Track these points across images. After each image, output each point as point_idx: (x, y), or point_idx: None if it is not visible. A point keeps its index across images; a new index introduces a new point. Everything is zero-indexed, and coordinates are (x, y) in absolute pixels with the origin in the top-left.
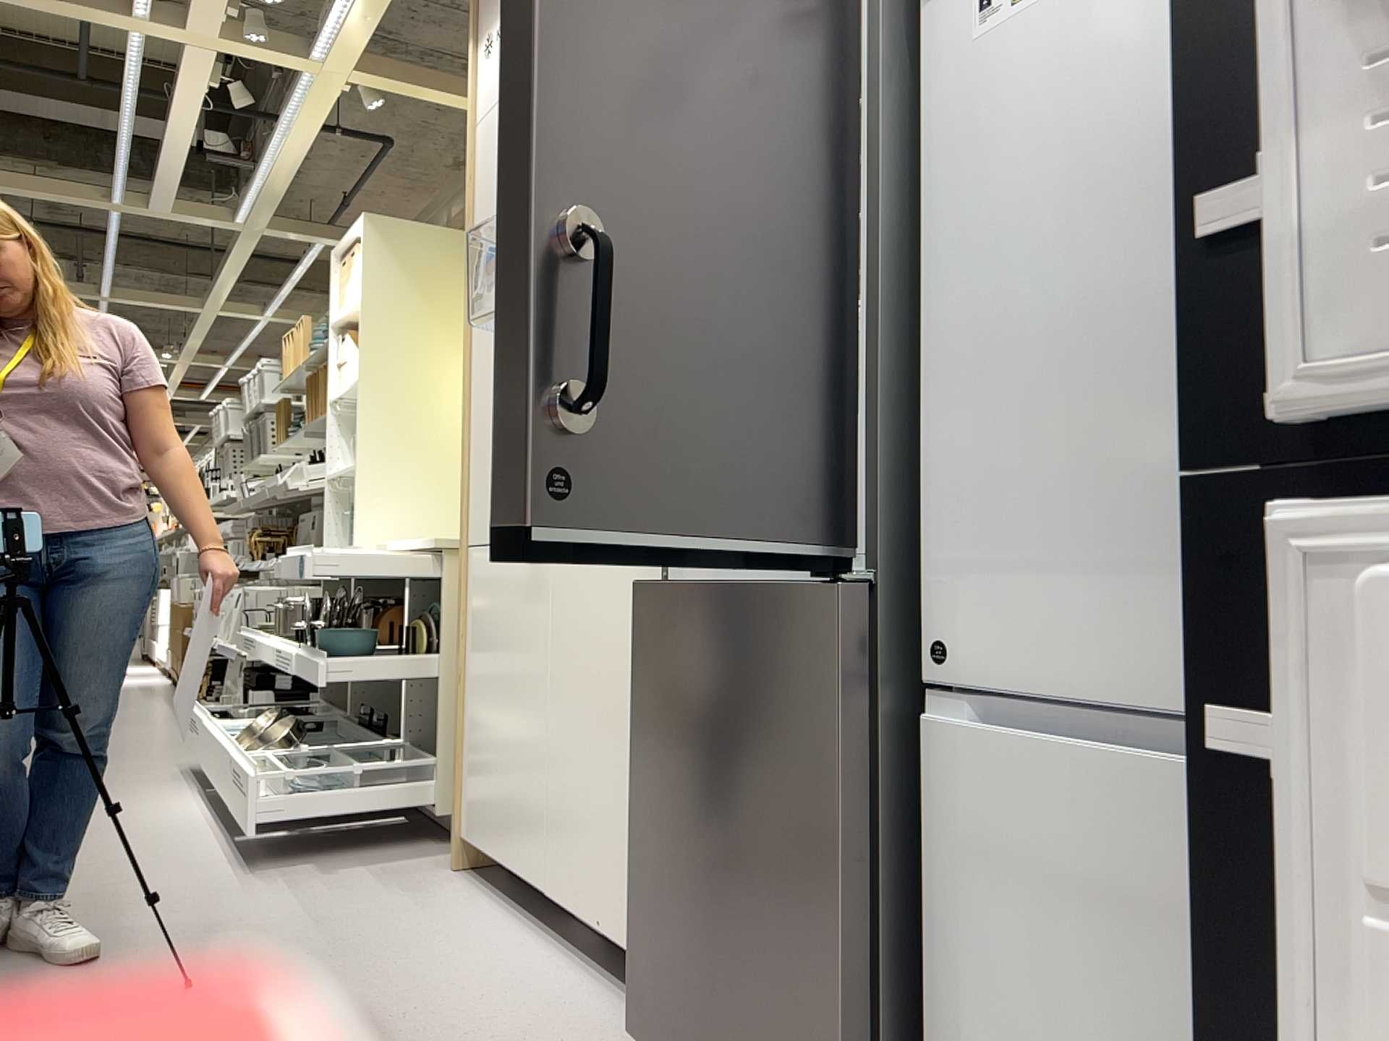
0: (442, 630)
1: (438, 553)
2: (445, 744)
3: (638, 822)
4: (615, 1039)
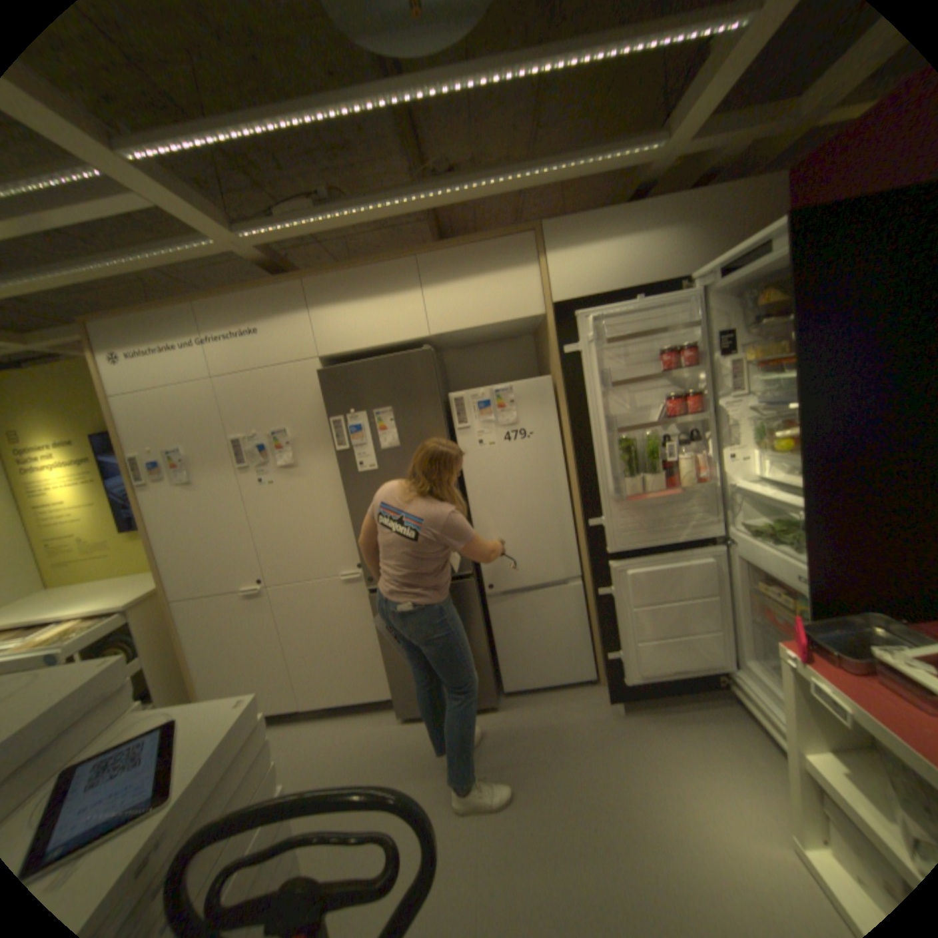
0: (130, 645)
1: (115, 611)
2: (157, 694)
3: (388, 660)
4: (383, 725)
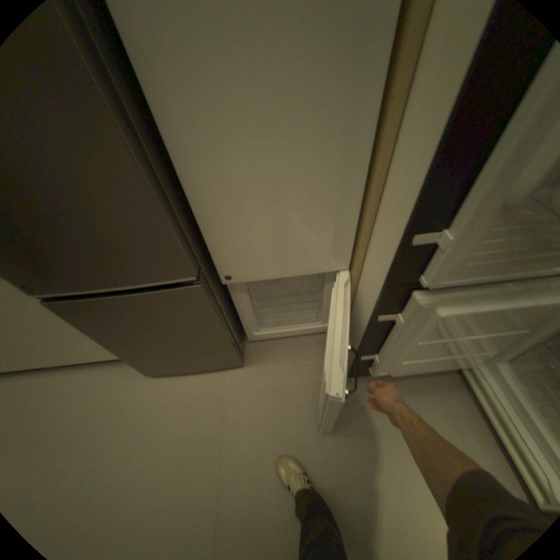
0: None
1: None
2: None
3: (113, 349)
4: (135, 376)
